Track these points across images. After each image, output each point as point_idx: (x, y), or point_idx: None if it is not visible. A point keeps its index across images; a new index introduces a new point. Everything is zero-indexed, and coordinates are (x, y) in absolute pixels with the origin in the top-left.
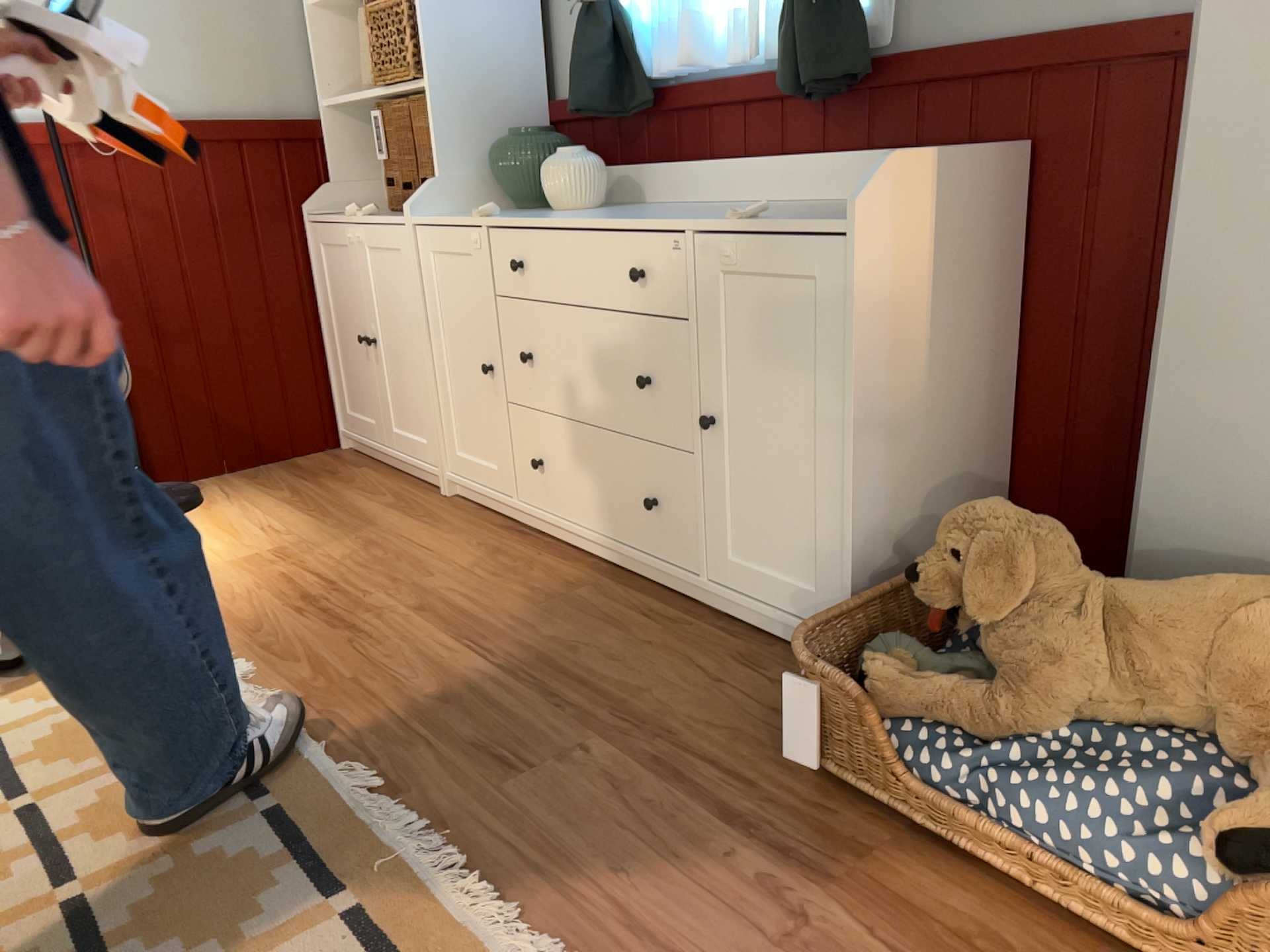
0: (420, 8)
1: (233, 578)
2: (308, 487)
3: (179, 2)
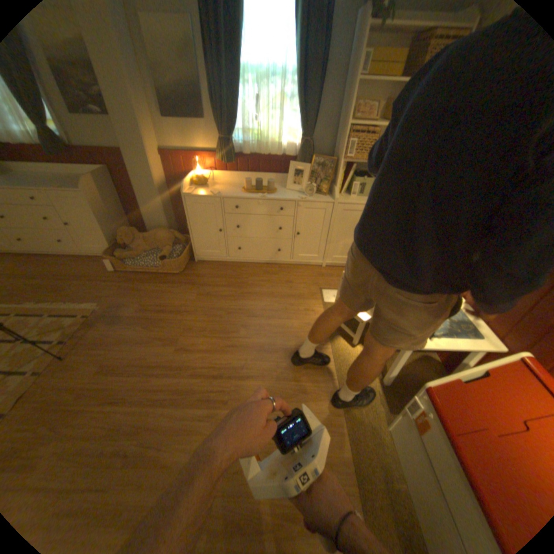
0: None
1: None
2: None
3: None
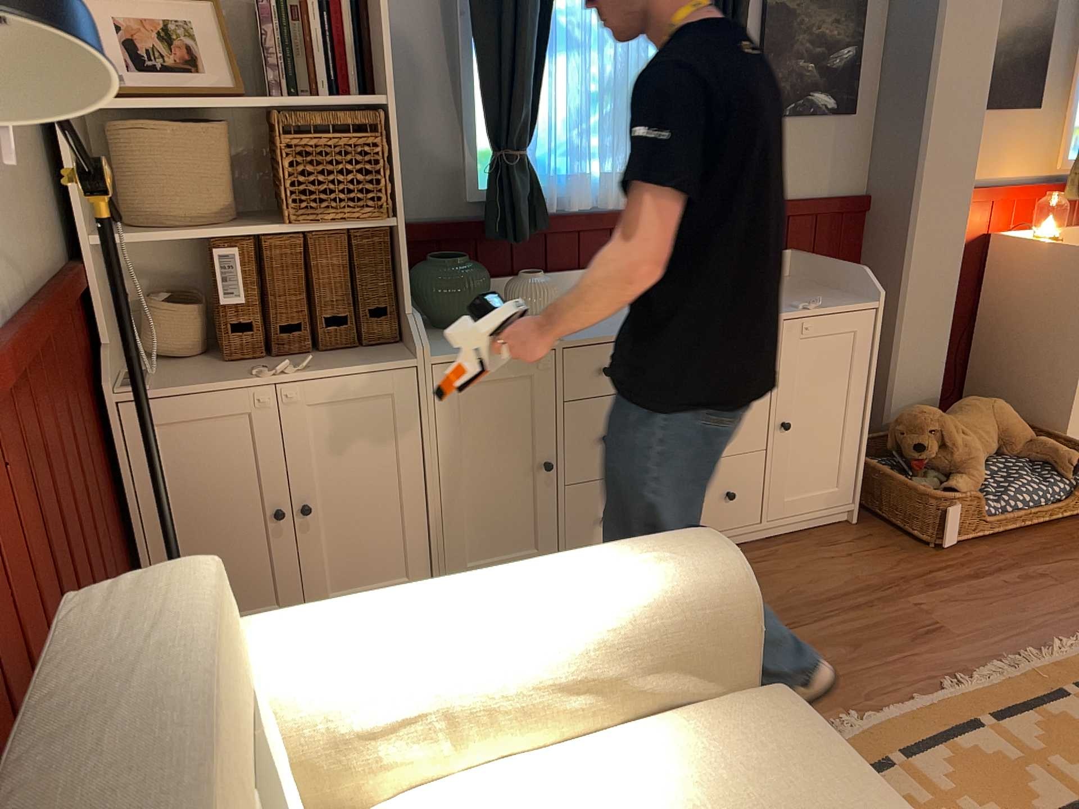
0: (395, 144)
1: None
2: None
3: None
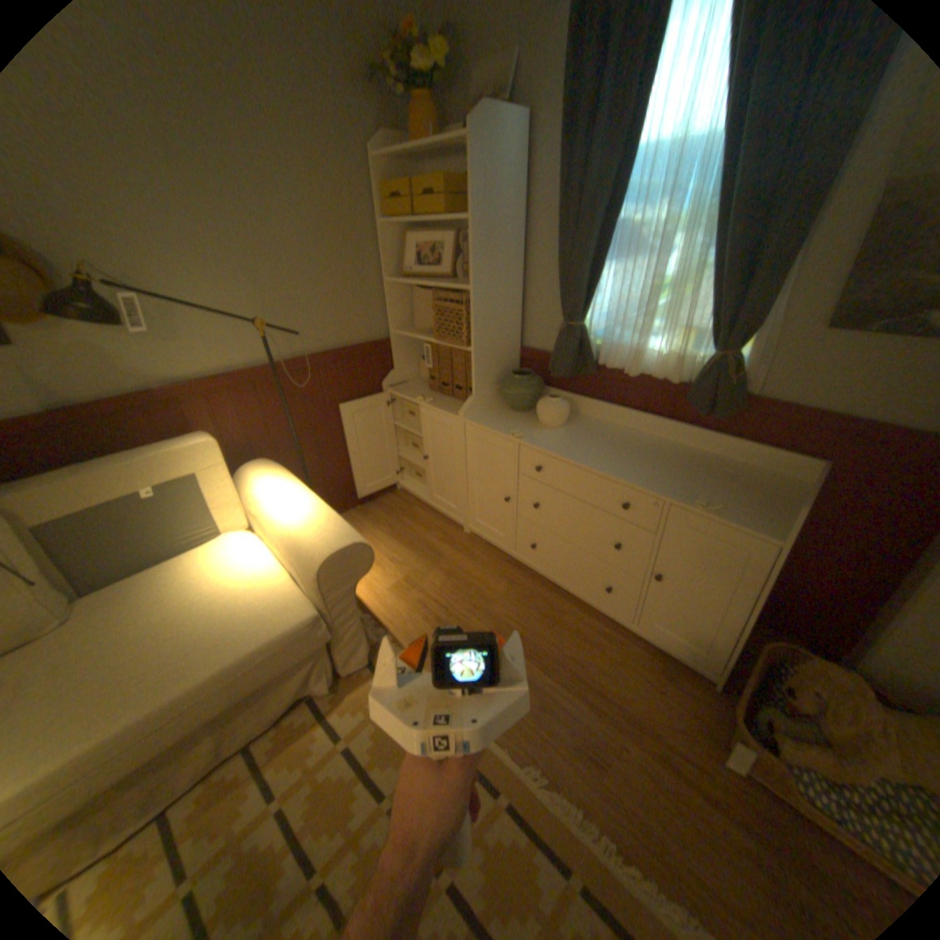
0: (474, 311)
1: (395, 602)
2: (395, 522)
3: (323, 283)
